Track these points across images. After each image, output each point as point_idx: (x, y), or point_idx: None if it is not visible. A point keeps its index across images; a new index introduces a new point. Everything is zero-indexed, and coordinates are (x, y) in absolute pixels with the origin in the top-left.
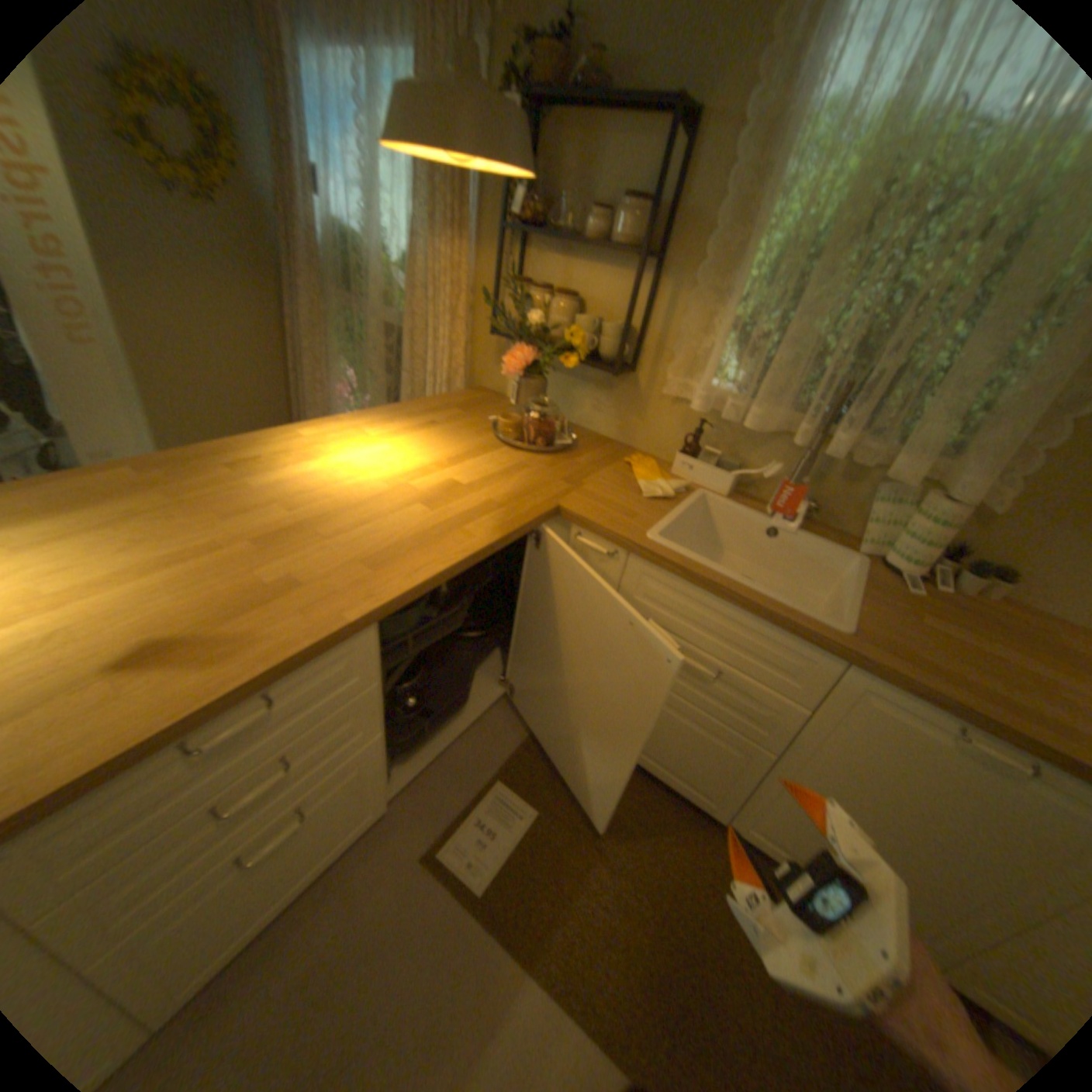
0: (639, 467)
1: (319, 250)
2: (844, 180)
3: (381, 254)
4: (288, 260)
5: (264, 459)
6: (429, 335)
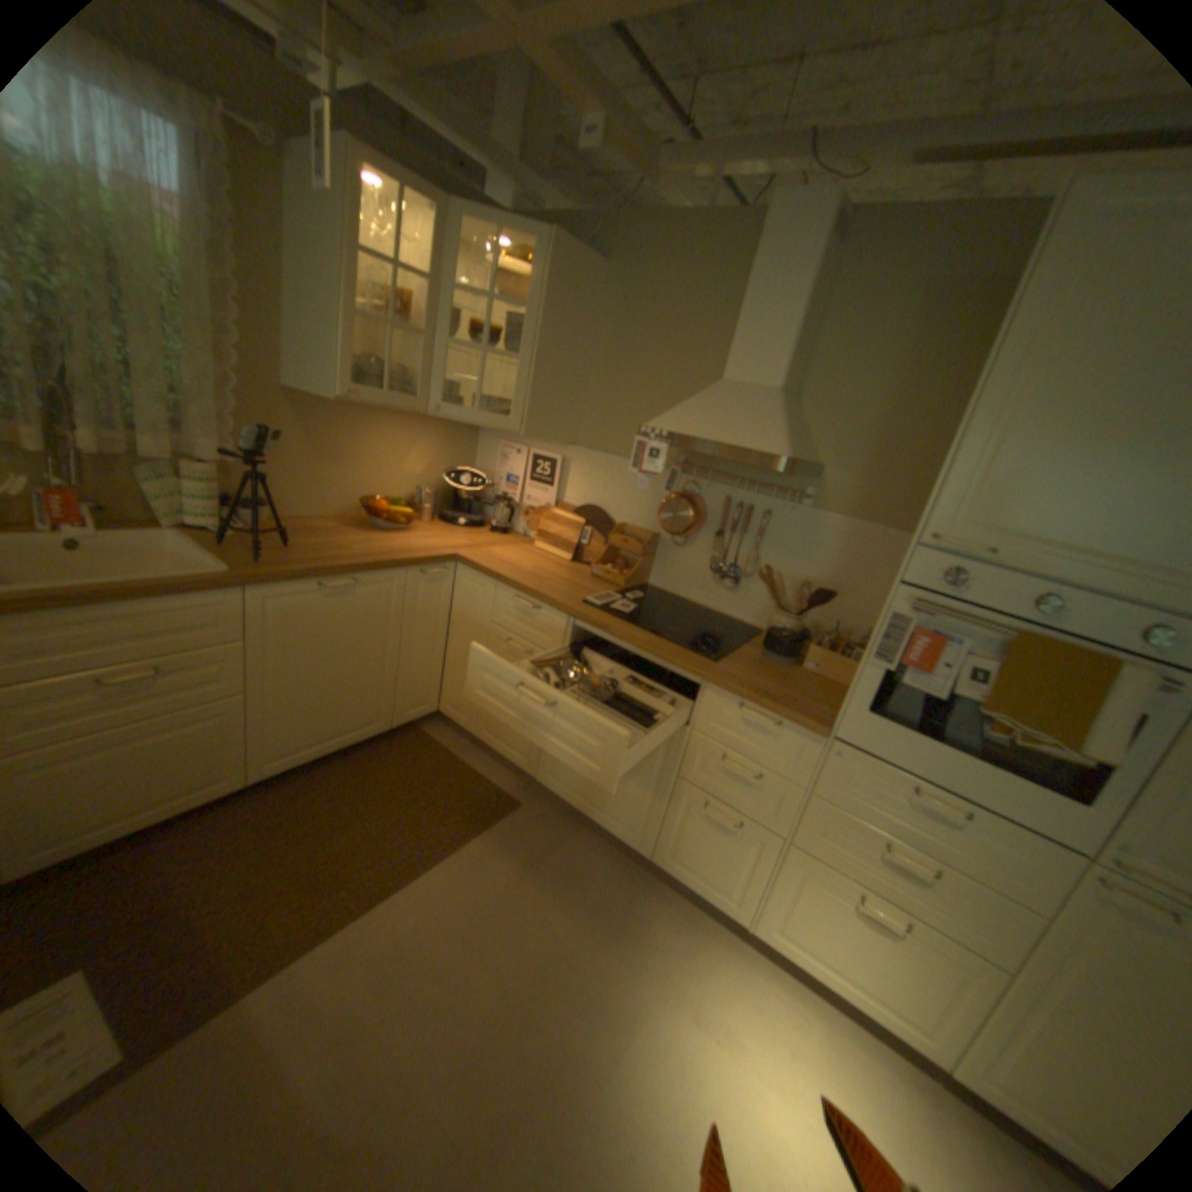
0: None
1: None
2: None
3: None
4: None
5: None
6: None
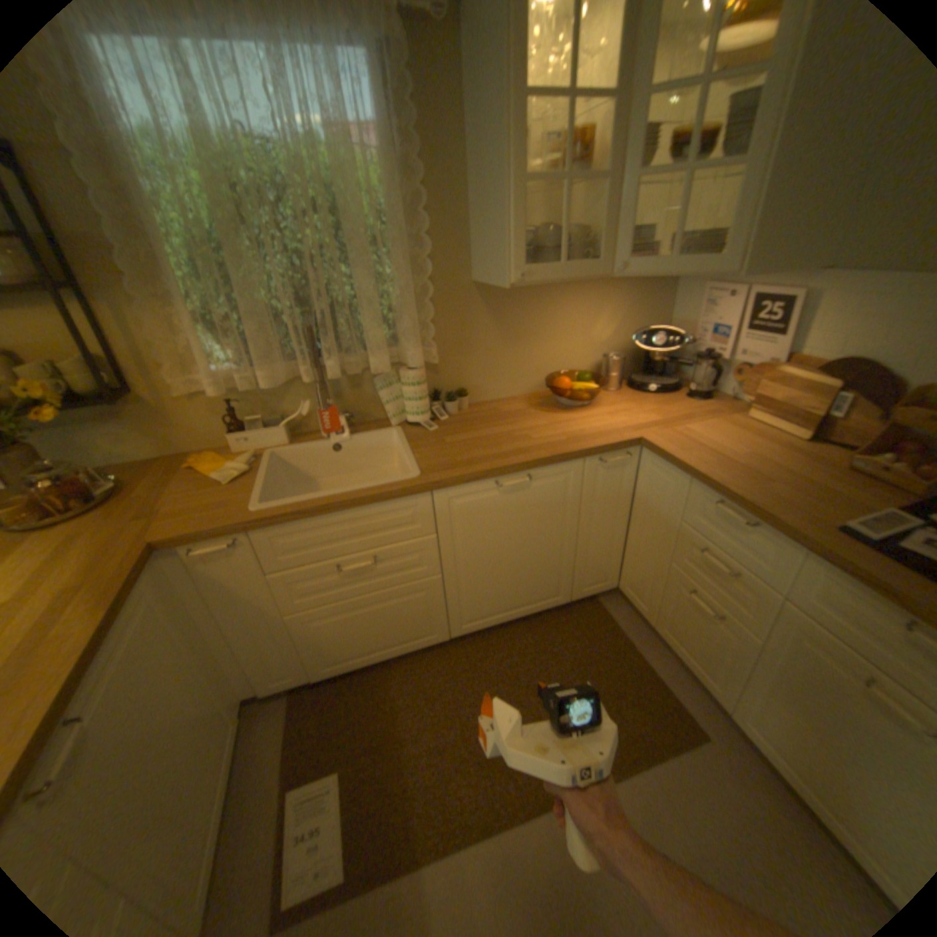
0: (203, 464)
1: None
2: (199, 189)
3: None
4: None
5: None
6: None
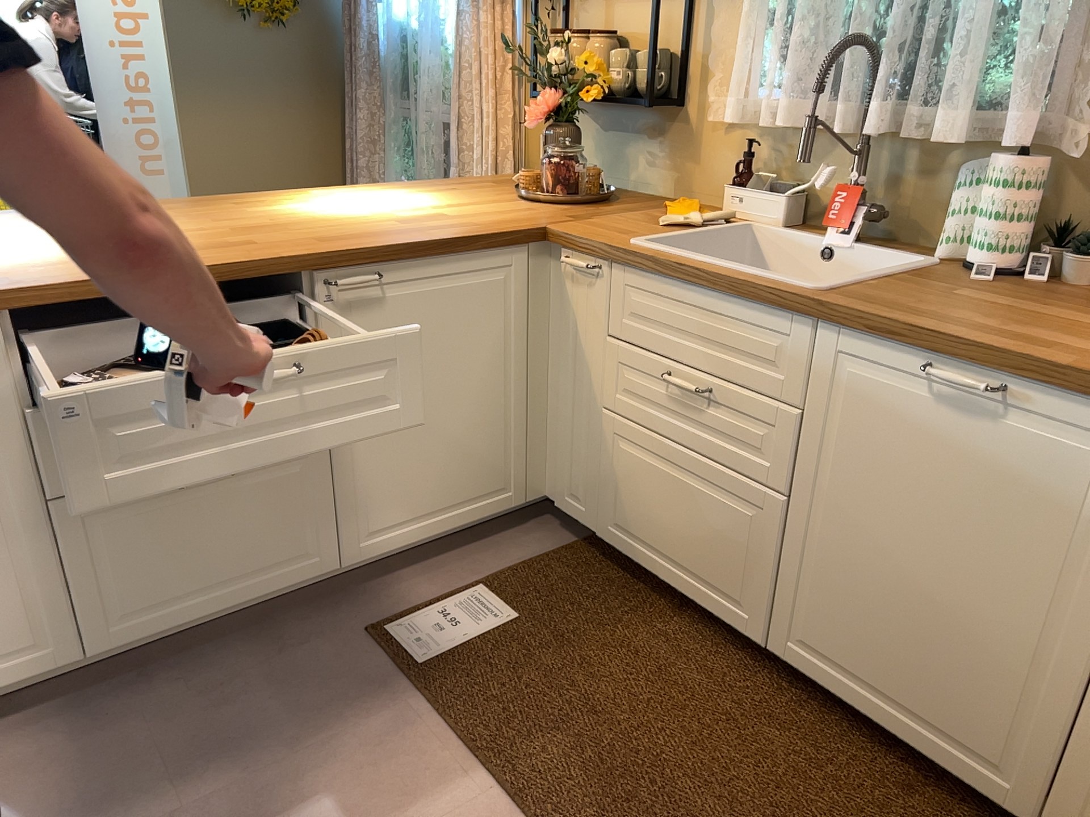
0: (674, 206)
1: (385, 62)
2: None
3: (439, 49)
4: (355, 77)
5: (270, 202)
6: (476, 118)
